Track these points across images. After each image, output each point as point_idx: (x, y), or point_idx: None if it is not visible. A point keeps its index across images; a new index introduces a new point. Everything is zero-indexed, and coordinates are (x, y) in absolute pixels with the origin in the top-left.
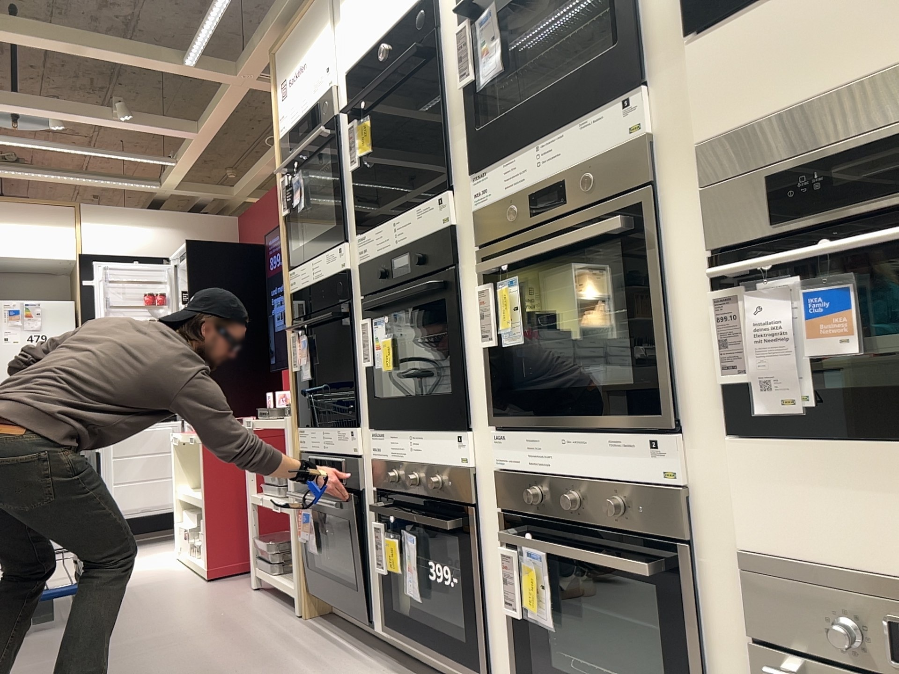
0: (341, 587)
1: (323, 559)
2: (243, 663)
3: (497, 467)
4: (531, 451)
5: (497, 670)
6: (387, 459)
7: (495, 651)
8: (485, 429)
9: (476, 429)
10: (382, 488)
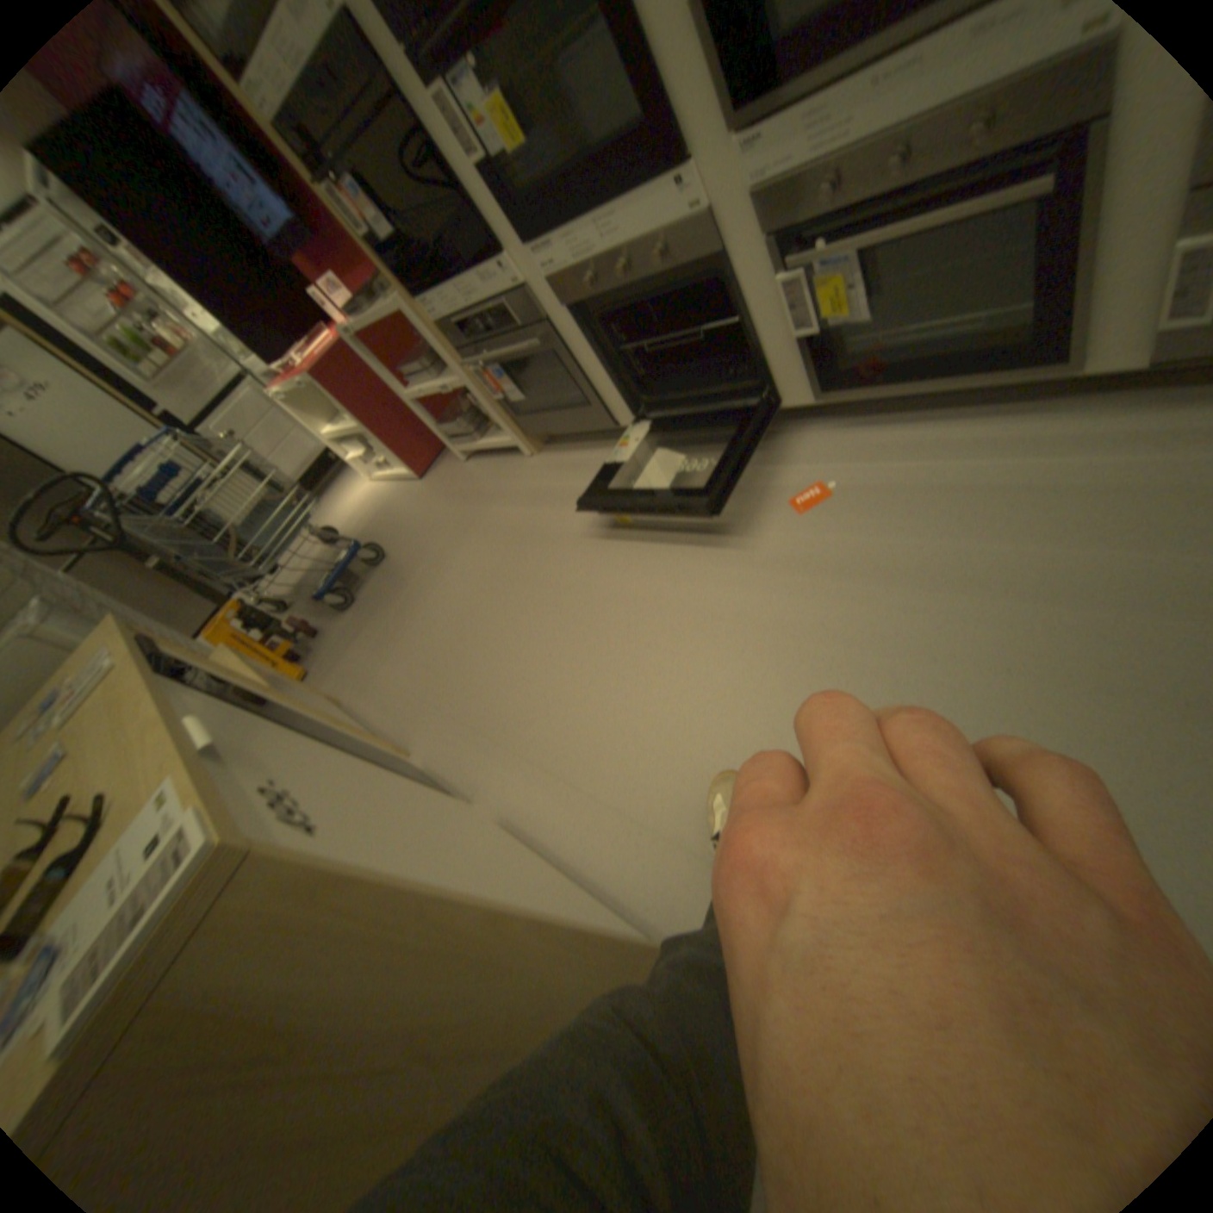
0: (563, 414)
1: (524, 404)
2: (538, 512)
3: (751, 183)
4: (813, 127)
5: (784, 388)
6: (570, 265)
7: (779, 374)
8: (715, 140)
9: (698, 149)
10: (577, 300)
